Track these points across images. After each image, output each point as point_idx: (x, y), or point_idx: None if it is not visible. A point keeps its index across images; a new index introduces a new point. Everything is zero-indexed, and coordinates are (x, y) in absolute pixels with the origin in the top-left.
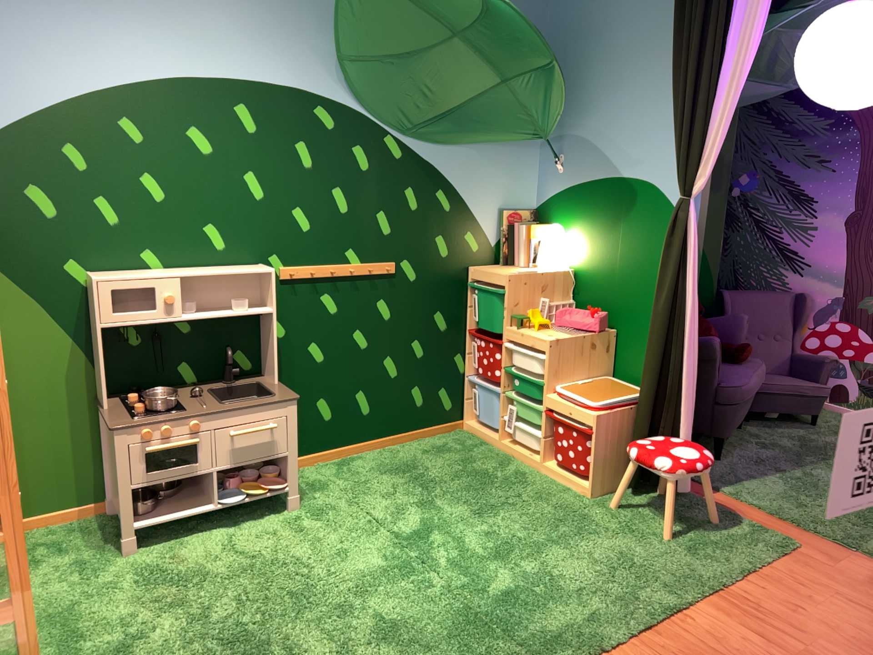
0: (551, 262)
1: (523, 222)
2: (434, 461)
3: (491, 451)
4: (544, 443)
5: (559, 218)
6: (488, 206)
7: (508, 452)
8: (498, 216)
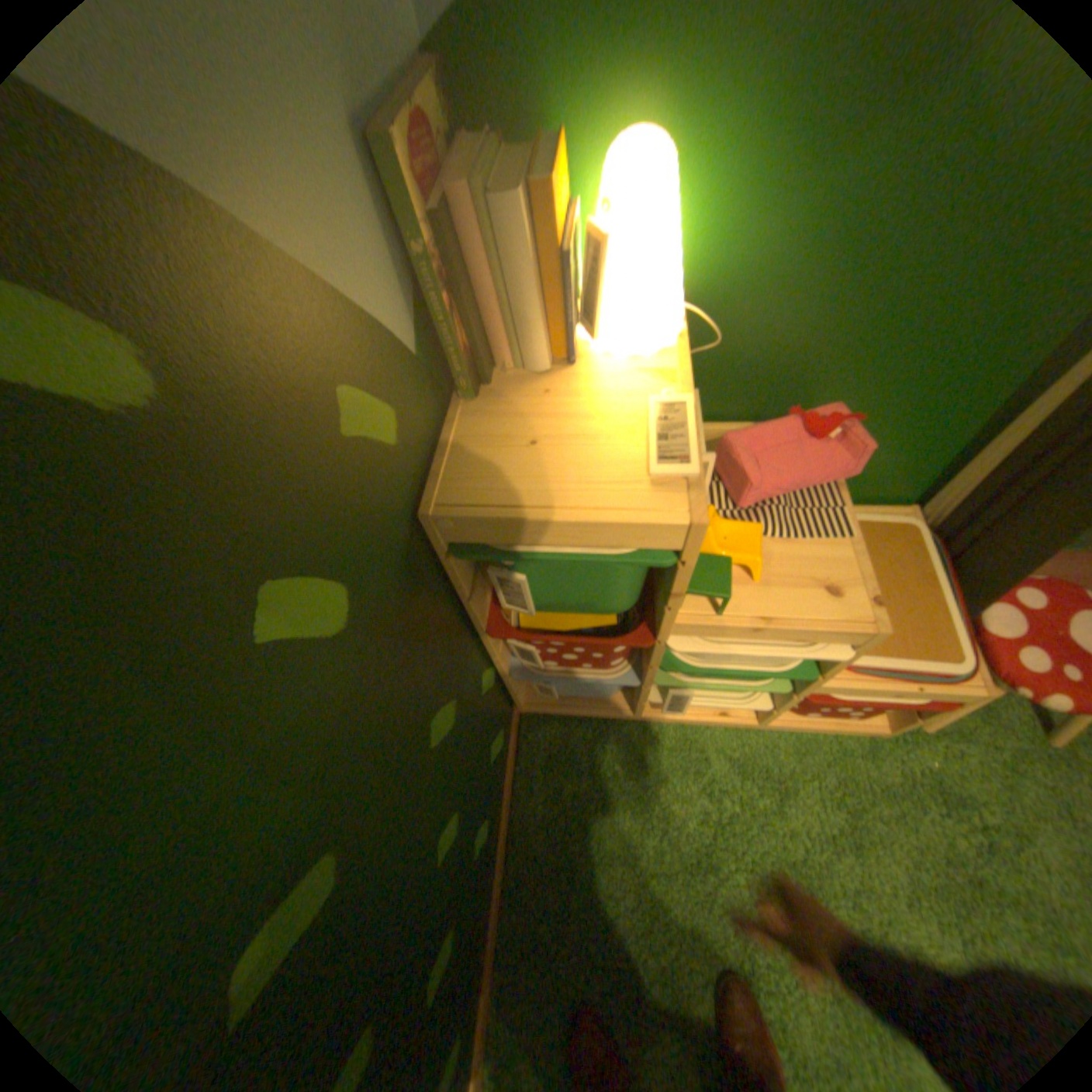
0: (660, 315)
1: (449, 157)
2: (613, 884)
3: (631, 737)
4: (778, 713)
5: (590, 77)
6: (319, 136)
7: (659, 720)
8: (372, 179)
